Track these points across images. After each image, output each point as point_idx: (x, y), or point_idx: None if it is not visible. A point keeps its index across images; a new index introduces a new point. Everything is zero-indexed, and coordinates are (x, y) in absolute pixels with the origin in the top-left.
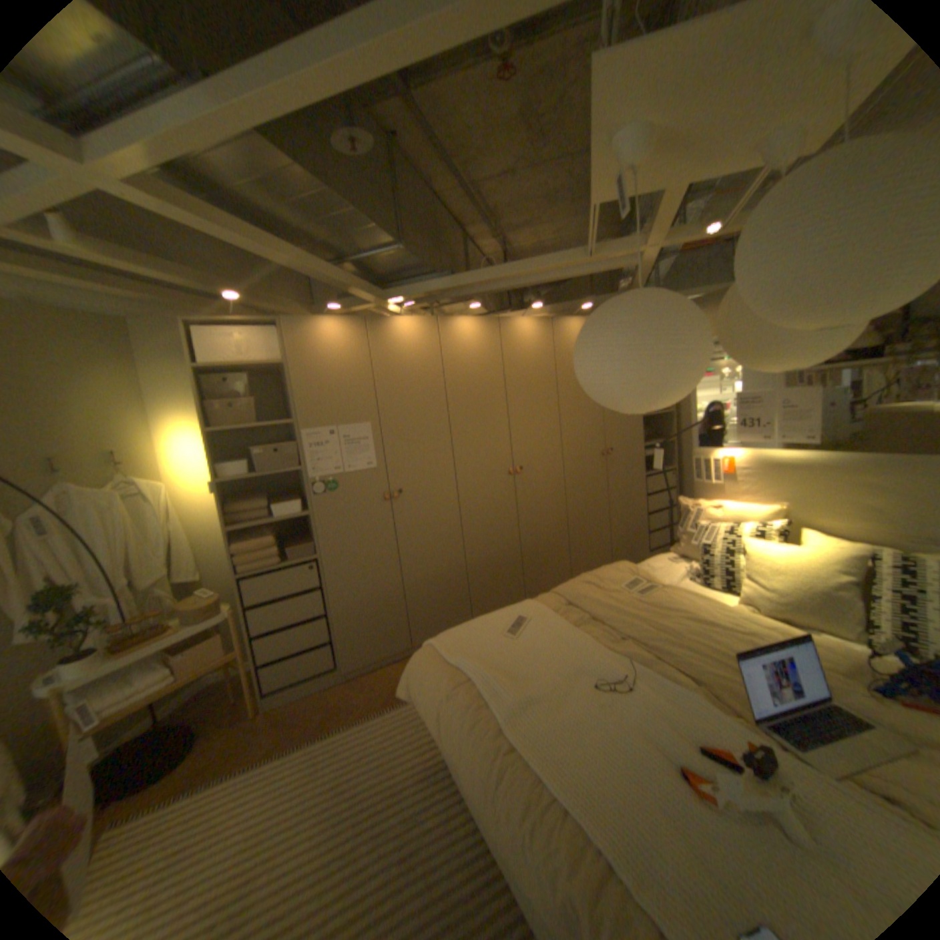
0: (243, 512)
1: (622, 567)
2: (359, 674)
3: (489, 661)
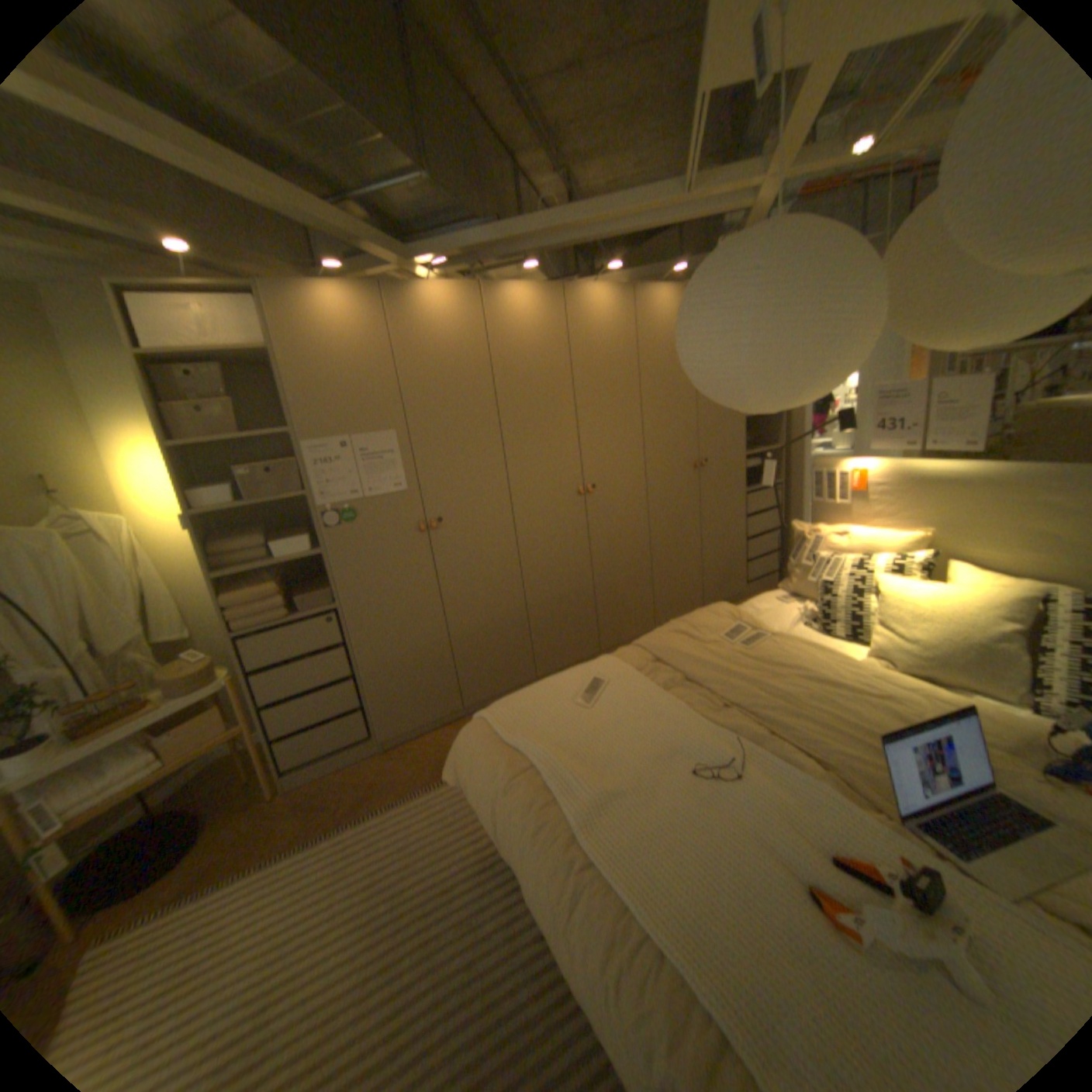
0: (233, 552)
1: (720, 610)
2: (400, 741)
3: (558, 738)
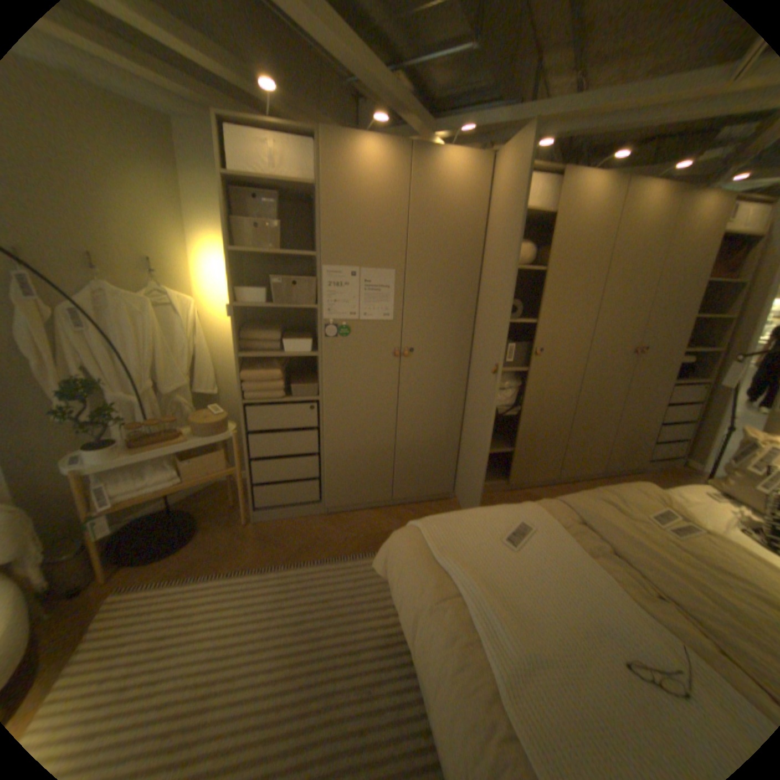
0: (257, 340)
1: (649, 490)
2: (341, 509)
3: (485, 573)
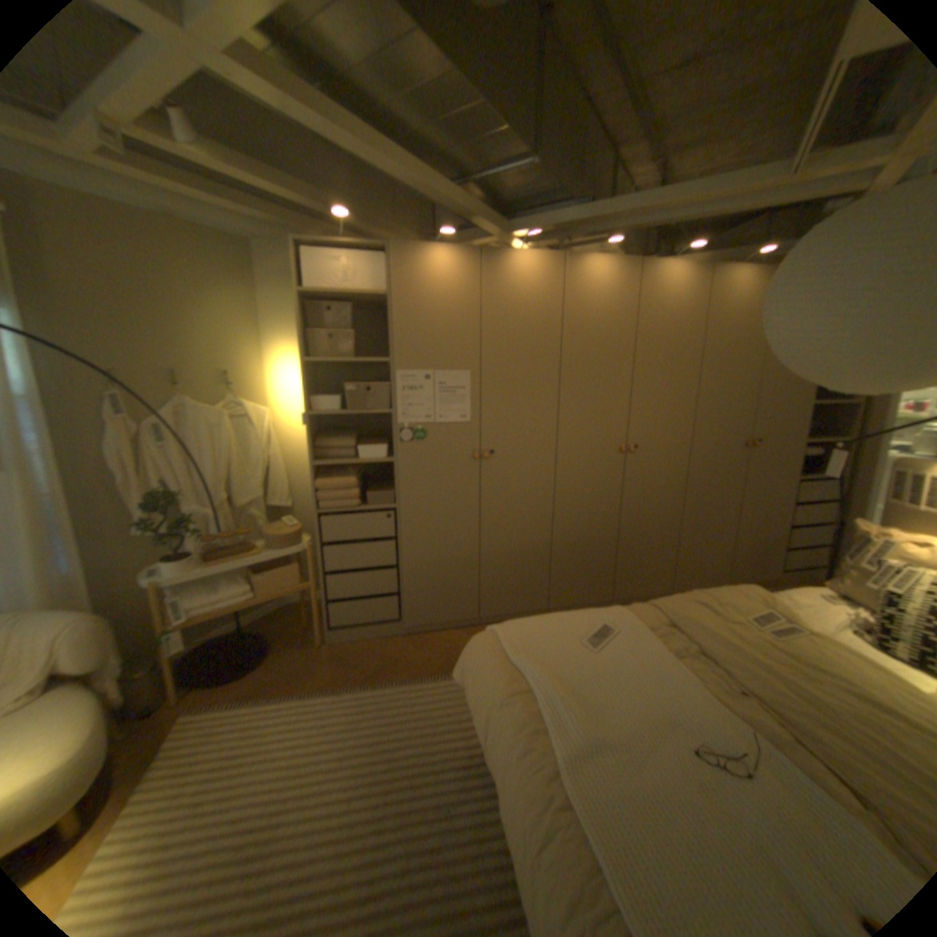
0: (333, 448)
1: (753, 592)
2: (424, 629)
3: (560, 671)
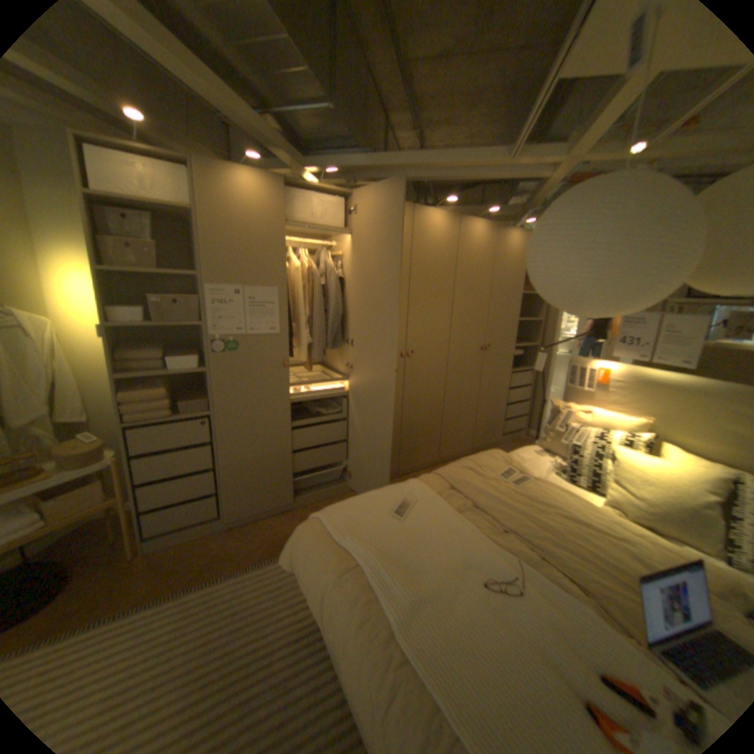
0: (135, 360)
1: (496, 455)
2: (241, 523)
3: (378, 543)
